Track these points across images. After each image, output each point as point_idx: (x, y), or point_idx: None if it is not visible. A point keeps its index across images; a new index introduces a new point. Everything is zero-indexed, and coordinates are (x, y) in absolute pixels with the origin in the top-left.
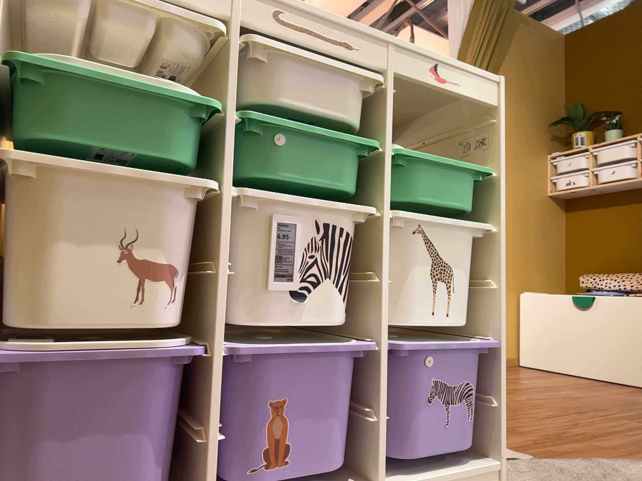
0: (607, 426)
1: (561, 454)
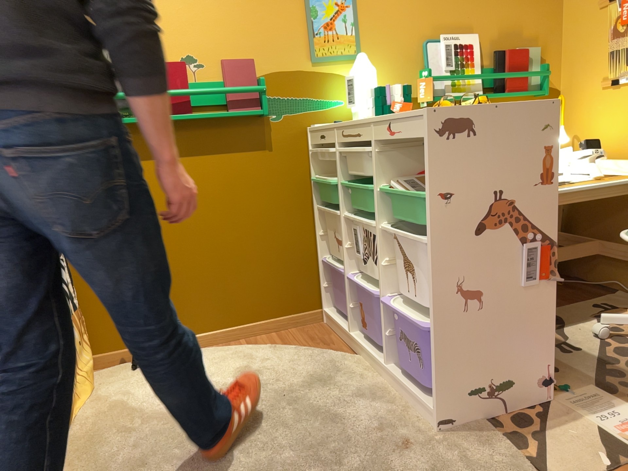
0: None
1: None
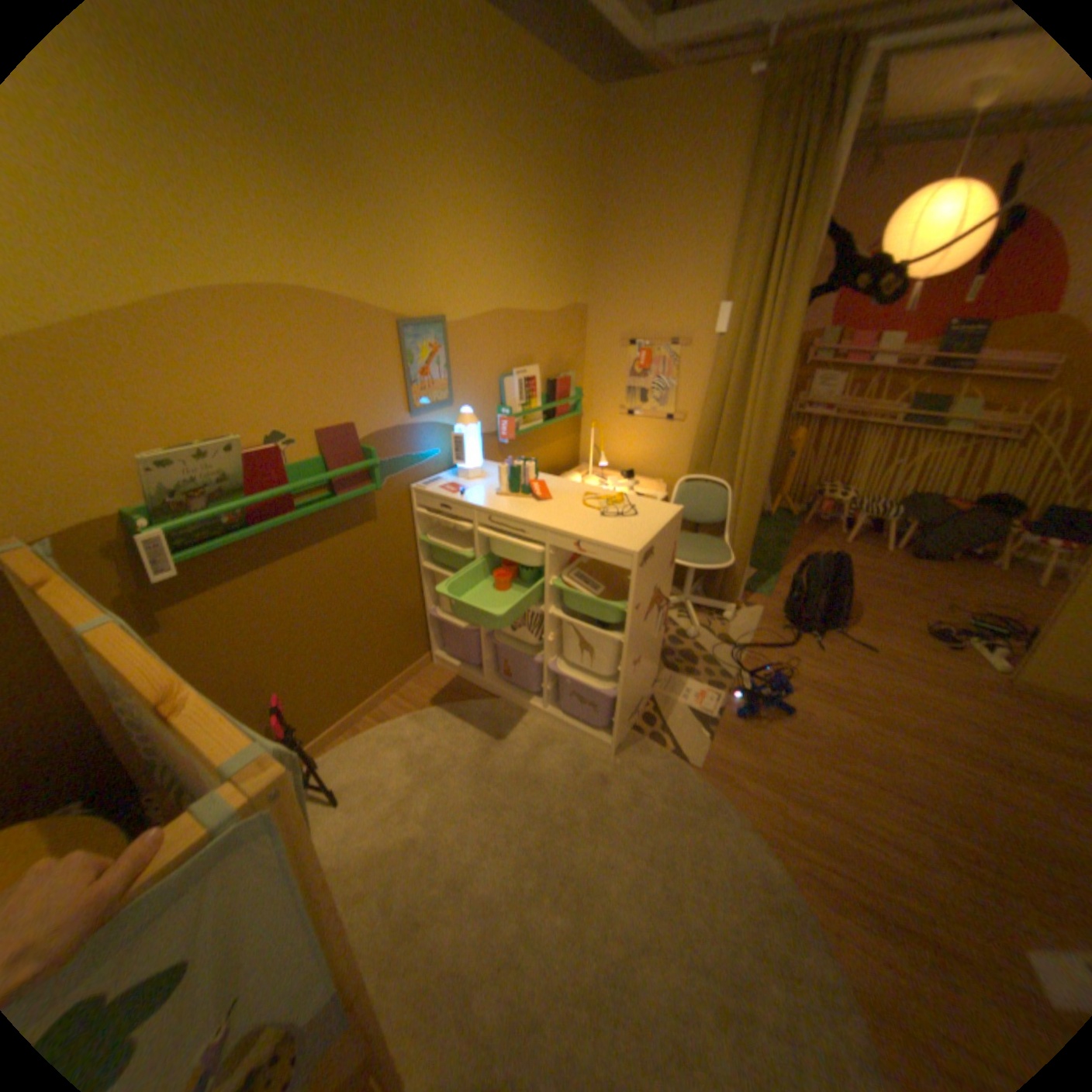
0: (872, 830)
1: (725, 790)
